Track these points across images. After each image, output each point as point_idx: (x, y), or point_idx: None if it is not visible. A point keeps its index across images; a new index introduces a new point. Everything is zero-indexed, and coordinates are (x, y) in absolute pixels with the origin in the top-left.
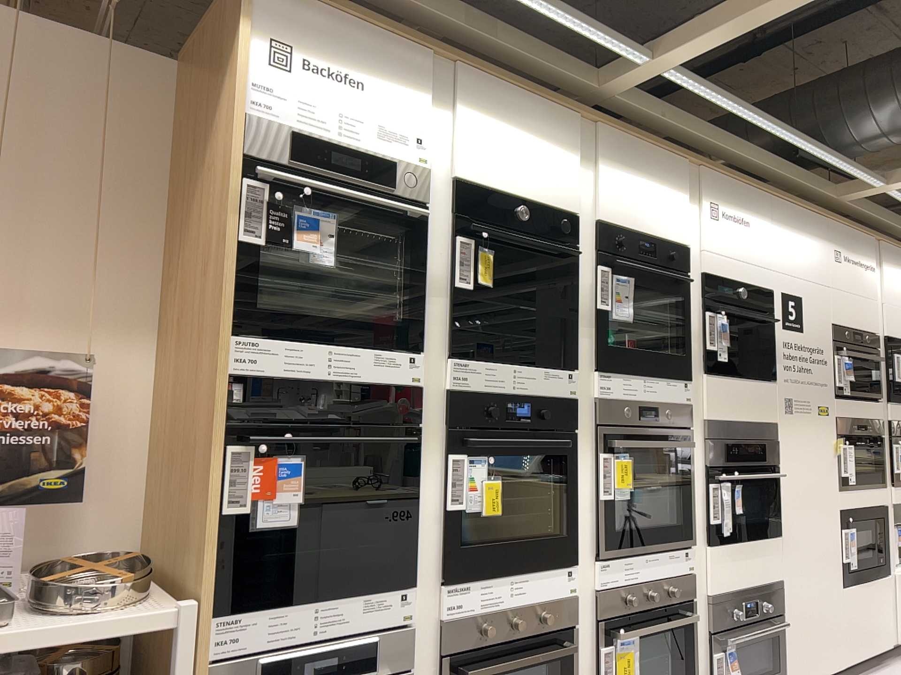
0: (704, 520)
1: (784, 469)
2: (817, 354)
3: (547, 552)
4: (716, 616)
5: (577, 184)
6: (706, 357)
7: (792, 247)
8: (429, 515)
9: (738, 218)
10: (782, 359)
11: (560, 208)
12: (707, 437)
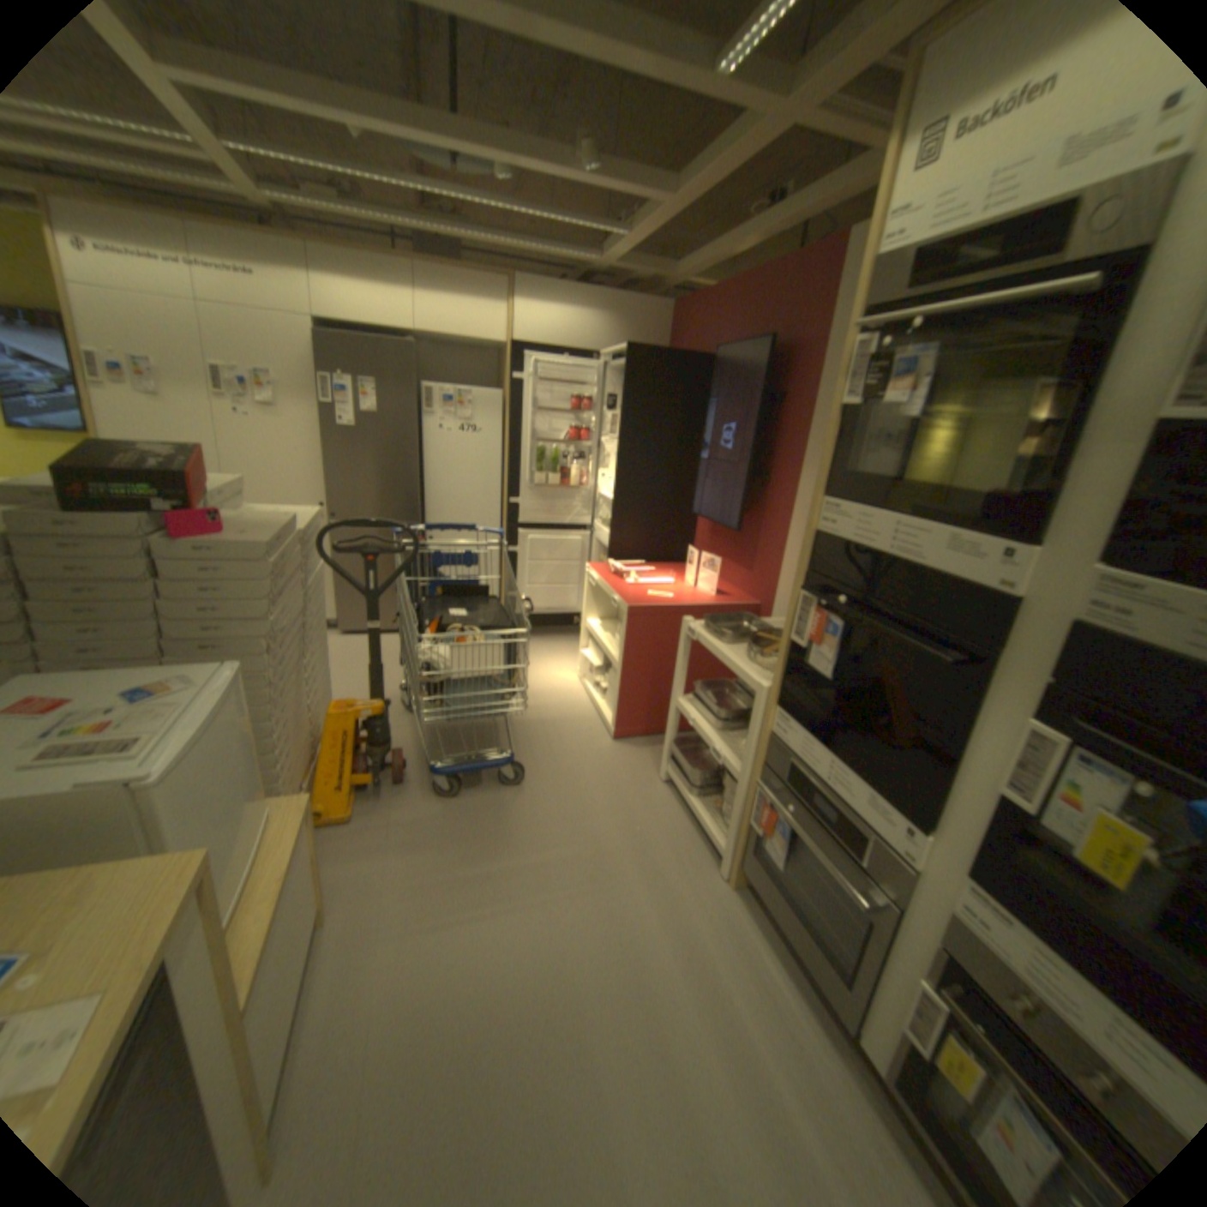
0: None
1: None
2: None
3: None
4: None
5: None
6: None
7: None
8: (983, 783)
9: None
10: None
11: None
12: None
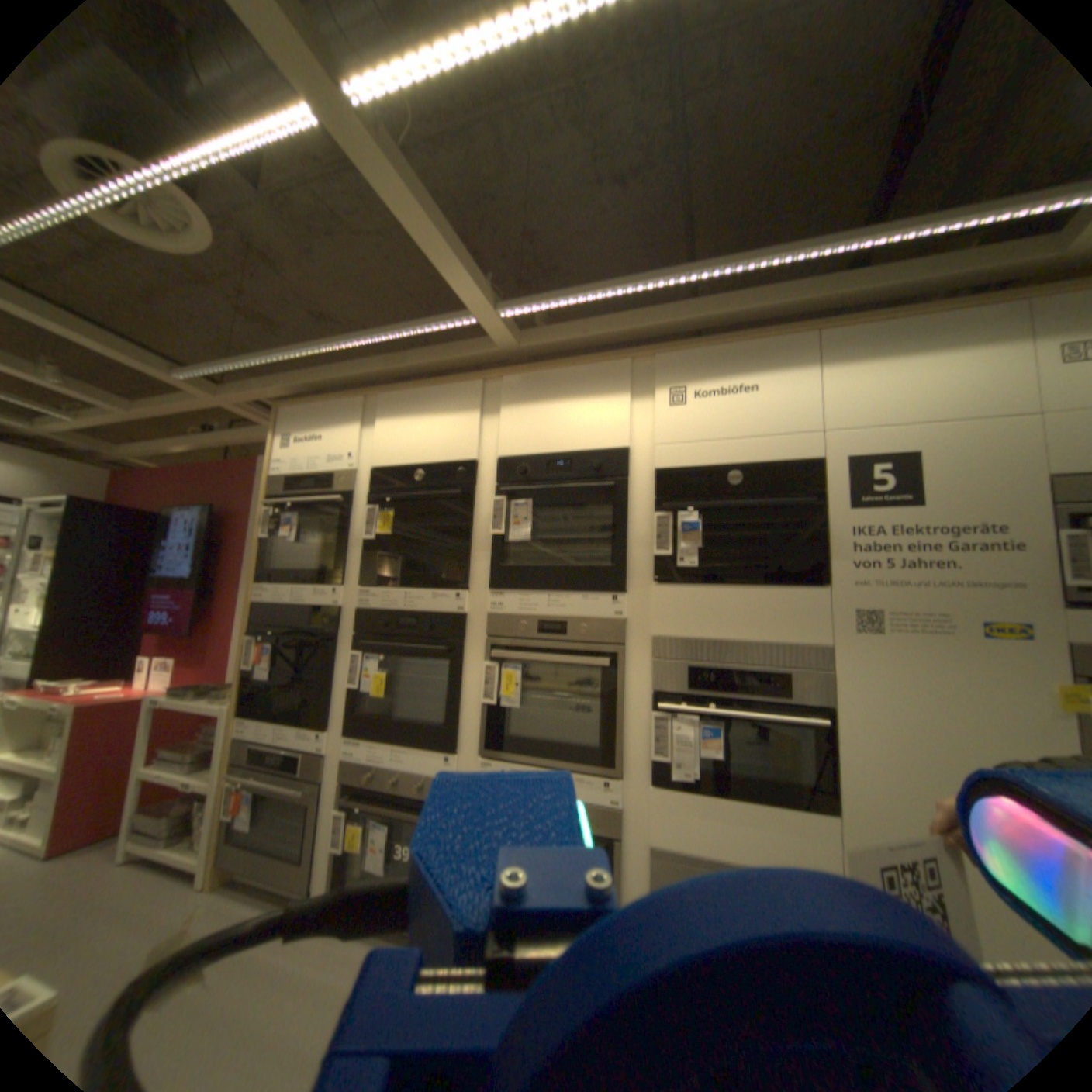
0: (649, 753)
1: (852, 717)
2: (988, 532)
3: (424, 735)
4: (660, 877)
5: (474, 435)
6: (657, 562)
7: (889, 378)
8: (341, 689)
9: (732, 384)
10: (853, 549)
11: (457, 459)
12: (652, 655)
